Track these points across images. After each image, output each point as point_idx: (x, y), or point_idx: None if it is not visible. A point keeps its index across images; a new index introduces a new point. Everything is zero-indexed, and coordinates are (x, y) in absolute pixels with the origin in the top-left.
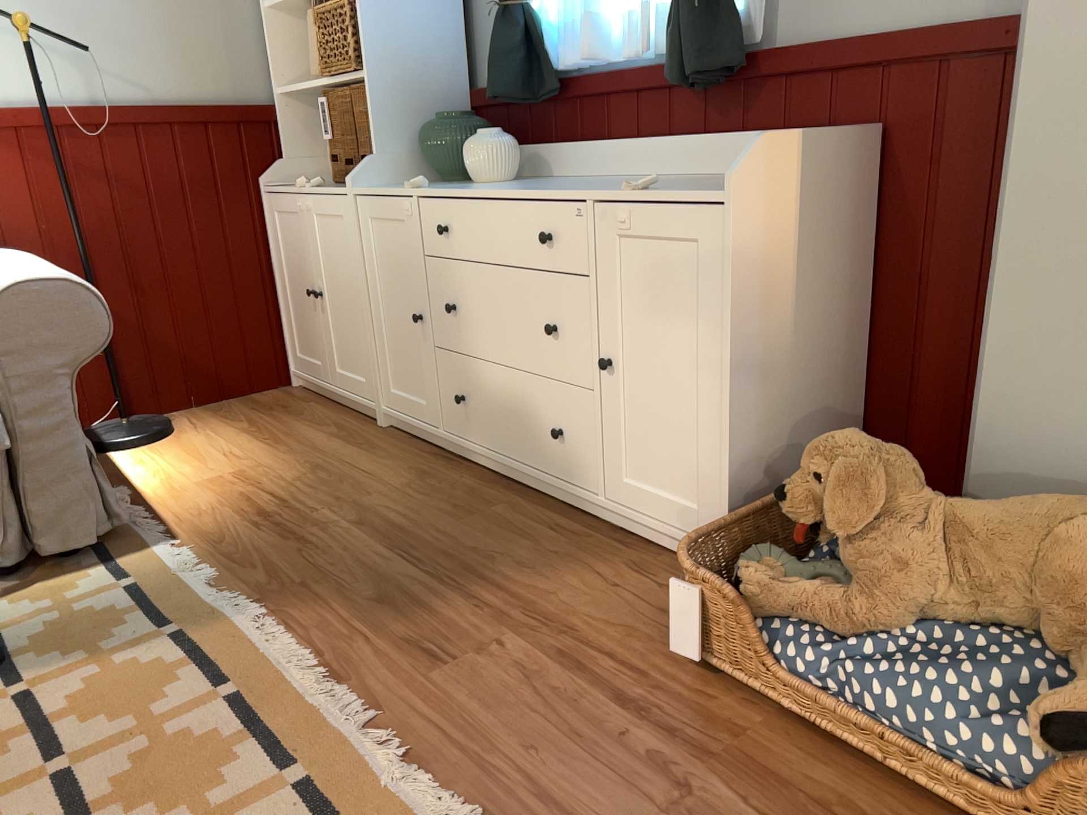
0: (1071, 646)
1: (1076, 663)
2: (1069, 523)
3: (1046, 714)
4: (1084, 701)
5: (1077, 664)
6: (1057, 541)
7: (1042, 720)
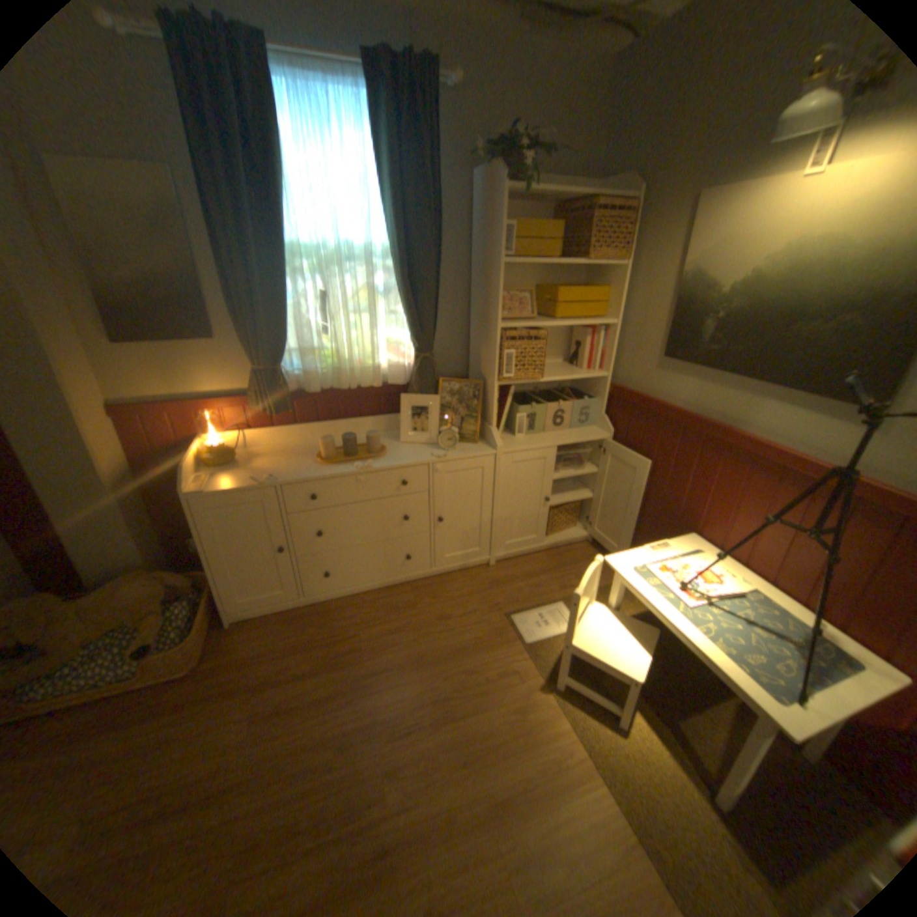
0: (136, 625)
1: (139, 629)
2: (119, 592)
3: (133, 652)
4: (145, 639)
5: (141, 628)
6: (117, 599)
7: (130, 657)
